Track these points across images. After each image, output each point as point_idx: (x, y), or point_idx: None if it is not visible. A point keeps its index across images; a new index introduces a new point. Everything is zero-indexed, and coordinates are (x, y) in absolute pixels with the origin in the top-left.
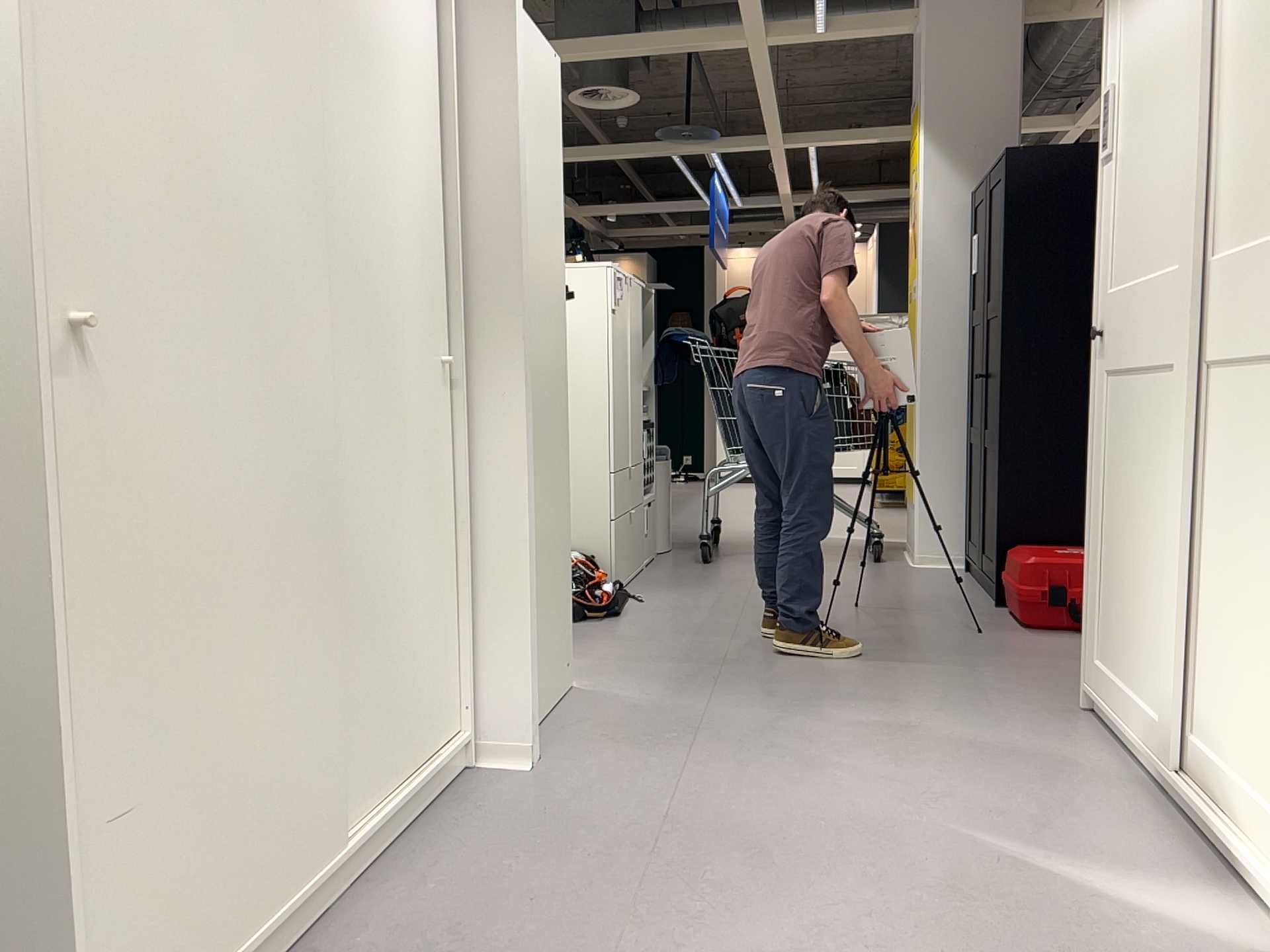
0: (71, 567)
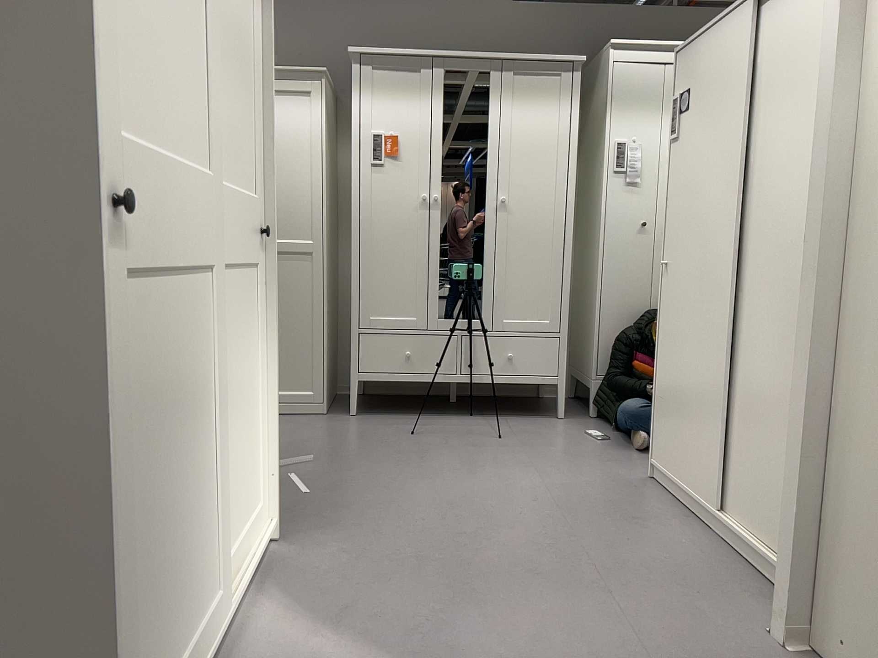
0: (660, 326)
